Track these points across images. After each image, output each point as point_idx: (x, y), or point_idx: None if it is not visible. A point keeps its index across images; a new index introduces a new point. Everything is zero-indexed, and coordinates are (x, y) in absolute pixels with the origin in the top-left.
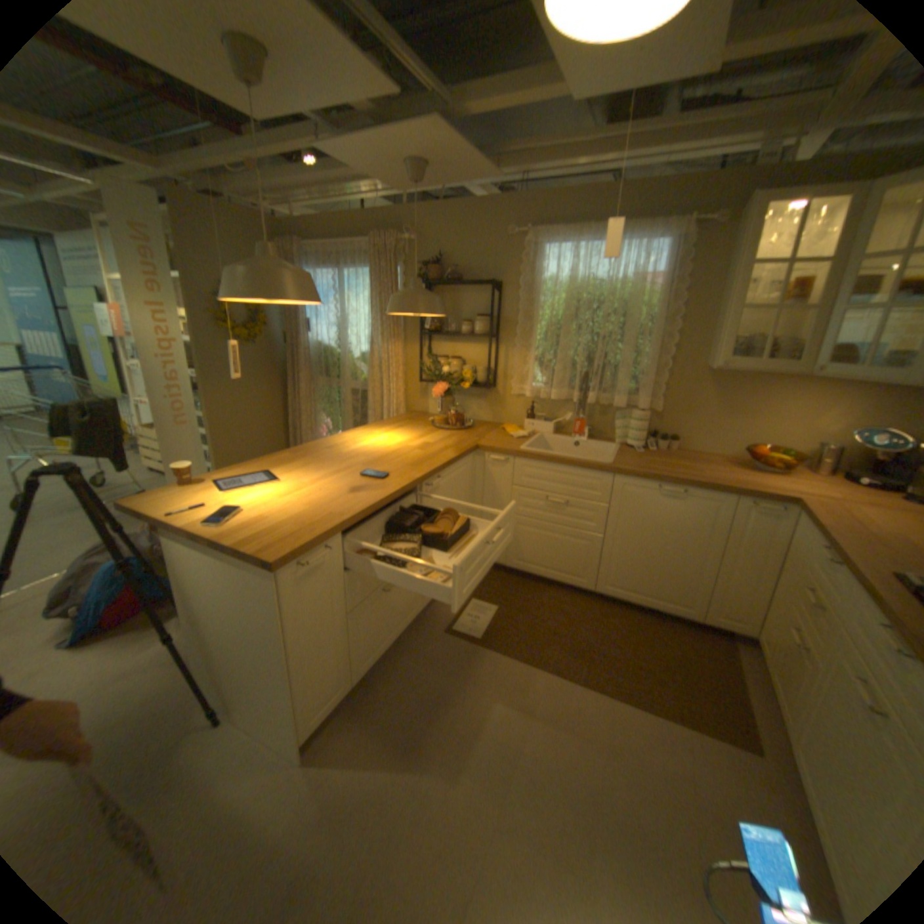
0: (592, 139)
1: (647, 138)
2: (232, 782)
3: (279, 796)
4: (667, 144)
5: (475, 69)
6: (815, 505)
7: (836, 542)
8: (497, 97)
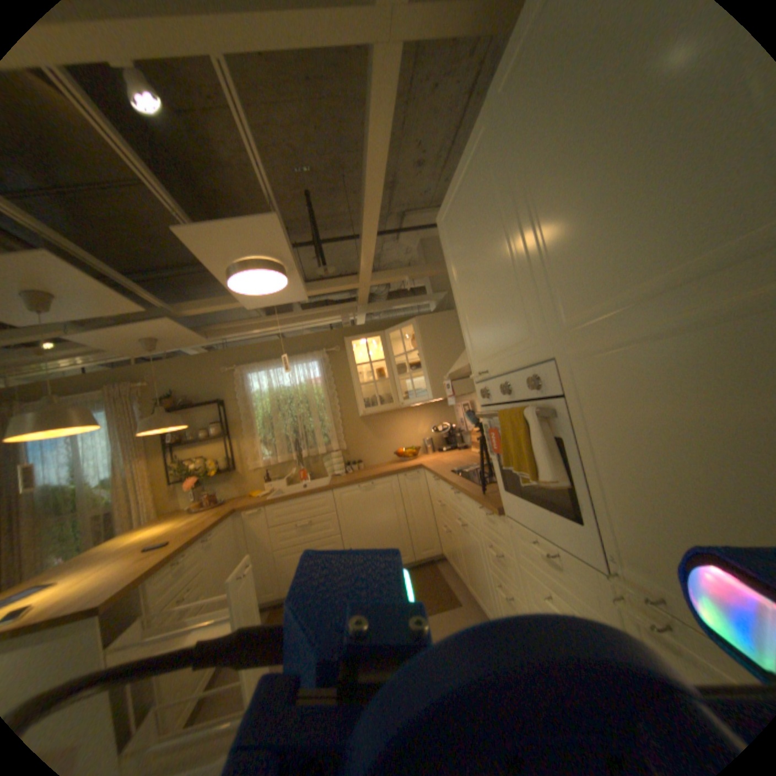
0: (259, 322)
1: (288, 320)
2: None
3: None
4: (298, 322)
5: (180, 294)
6: (425, 464)
7: (432, 472)
8: (202, 309)
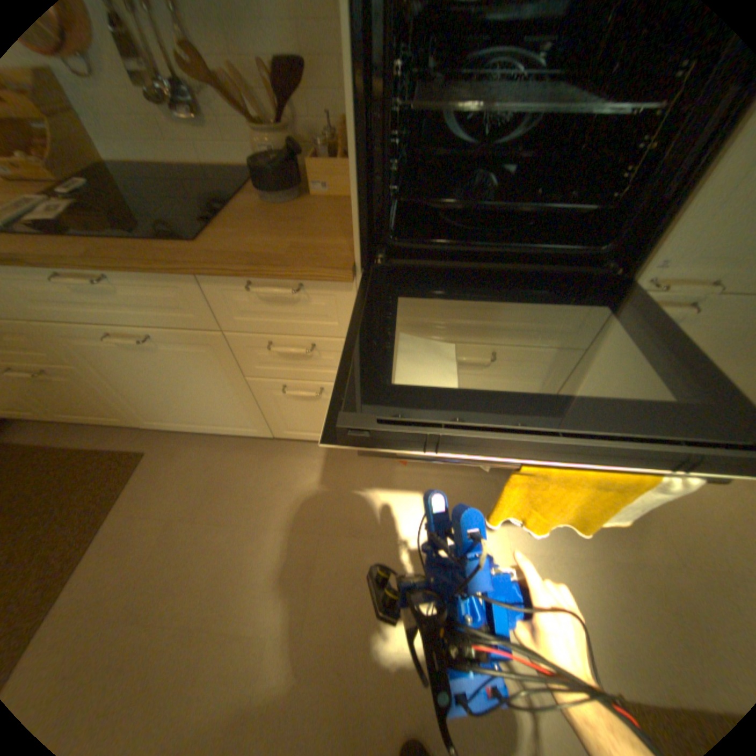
0: None
1: None
2: None
3: None
4: None
5: None
6: None
7: None
8: None
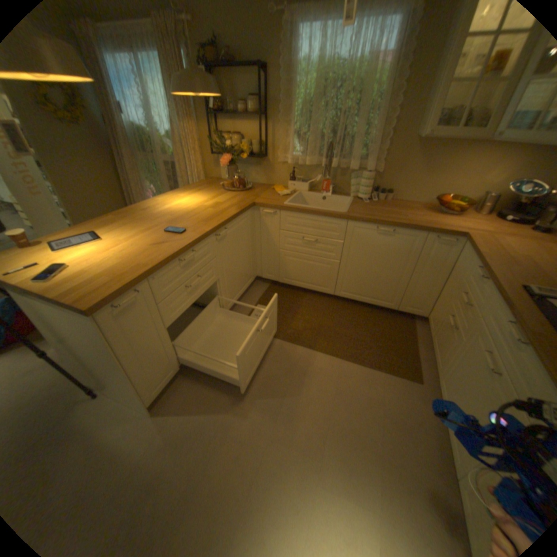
0: None
1: None
2: (107, 430)
3: (138, 435)
4: None
5: None
6: (476, 237)
7: (487, 263)
8: None
